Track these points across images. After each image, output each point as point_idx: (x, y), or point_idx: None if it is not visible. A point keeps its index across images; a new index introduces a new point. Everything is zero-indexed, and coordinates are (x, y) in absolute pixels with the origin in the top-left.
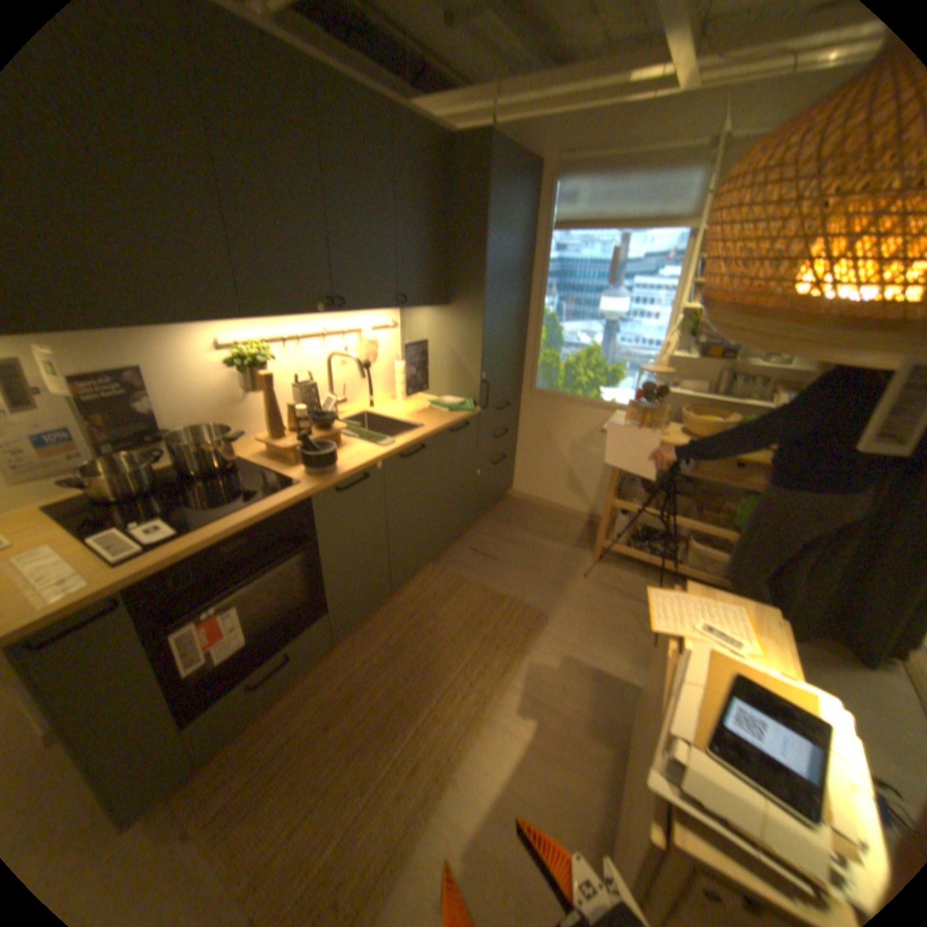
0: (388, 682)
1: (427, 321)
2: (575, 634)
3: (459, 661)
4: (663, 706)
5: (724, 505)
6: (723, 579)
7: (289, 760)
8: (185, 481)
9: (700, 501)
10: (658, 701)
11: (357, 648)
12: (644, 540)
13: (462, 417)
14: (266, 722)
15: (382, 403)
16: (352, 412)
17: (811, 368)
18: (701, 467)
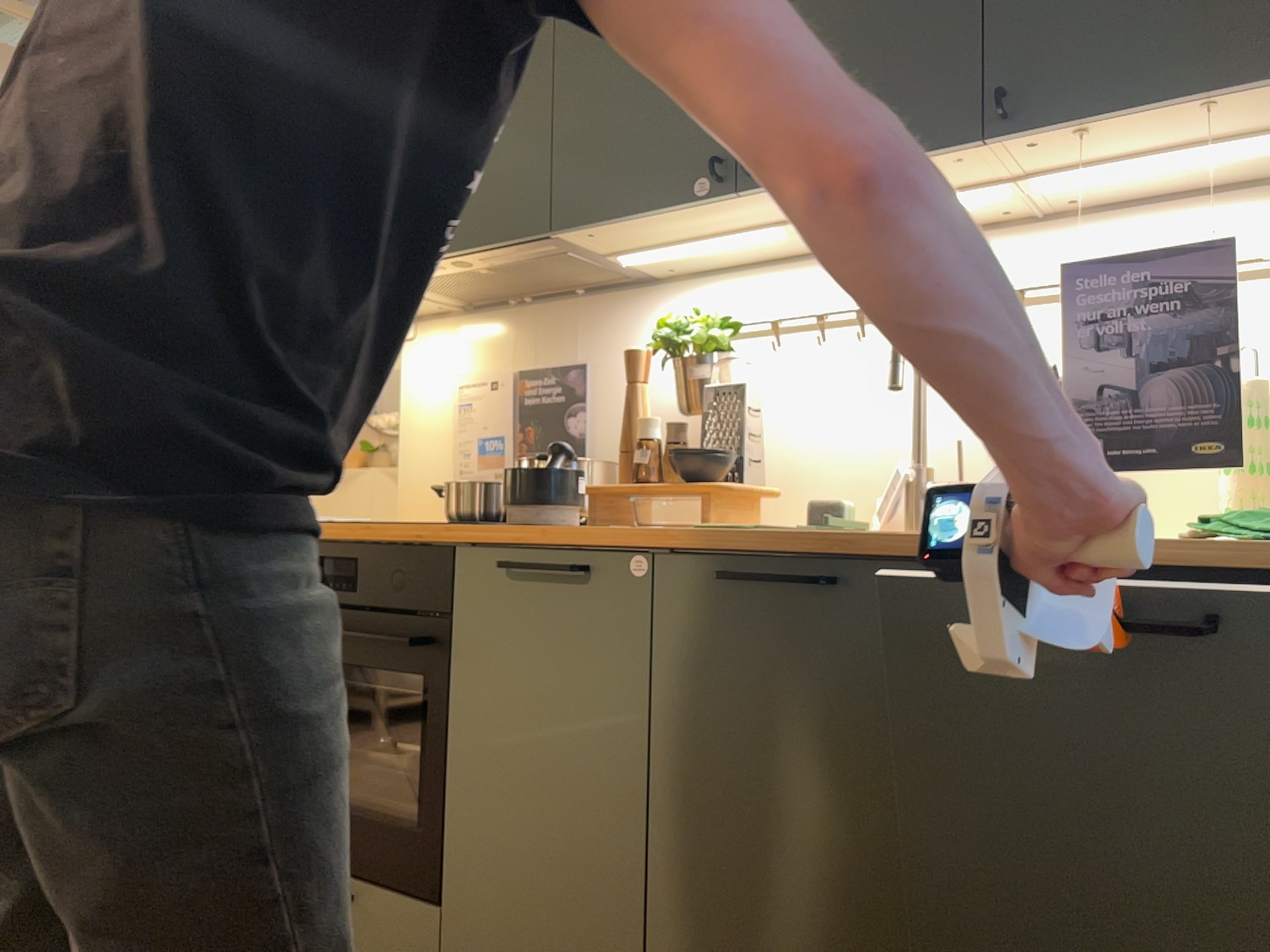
0: None
1: None
2: None
3: None
4: None
5: None
6: None
7: None
8: None
9: None
10: None
11: None
12: None
13: (1222, 556)
14: None
15: None
16: None
17: None
18: None
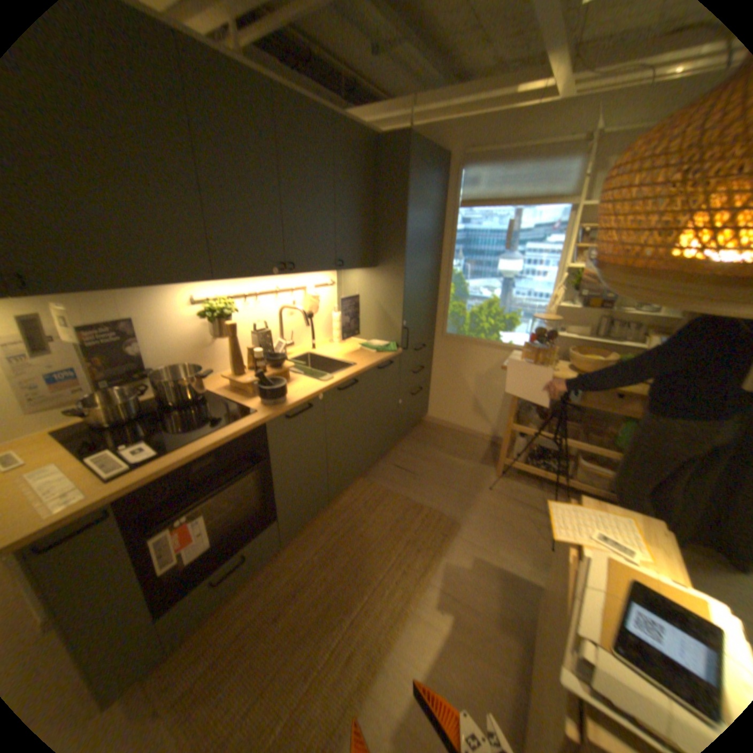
0: (327, 579)
1: (358, 279)
2: (484, 539)
3: (386, 562)
4: (569, 608)
5: (607, 429)
6: (608, 492)
7: (244, 647)
8: (165, 410)
9: (586, 426)
10: (562, 602)
11: (300, 549)
12: (540, 458)
13: (387, 357)
14: (225, 613)
15: (322, 345)
16: (298, 353)
17: (677, 315)
18: (587, 397)
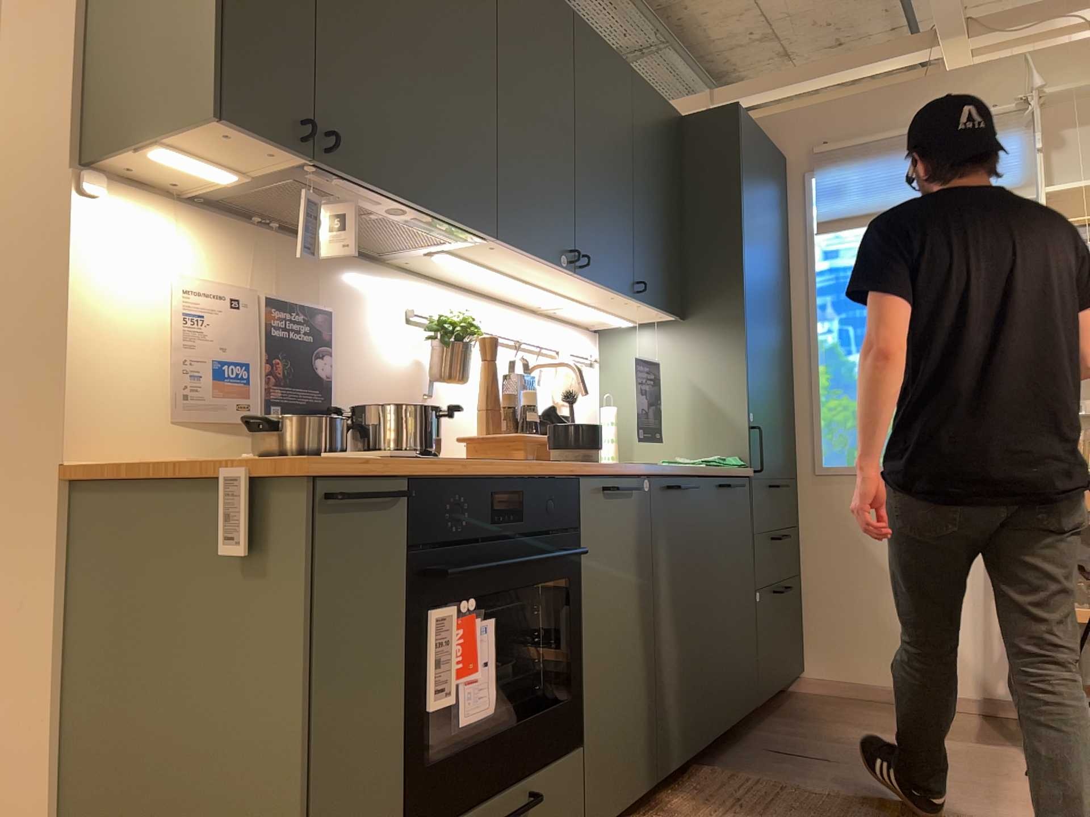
0: None
1: (650, 346)
2: None
3: None
4: None
5: None
6: None
7: None
8: None
9: None
10: None
11: None
12: None
13: (733, 472)
14: None
15: None
16: None
17: None
18: None
